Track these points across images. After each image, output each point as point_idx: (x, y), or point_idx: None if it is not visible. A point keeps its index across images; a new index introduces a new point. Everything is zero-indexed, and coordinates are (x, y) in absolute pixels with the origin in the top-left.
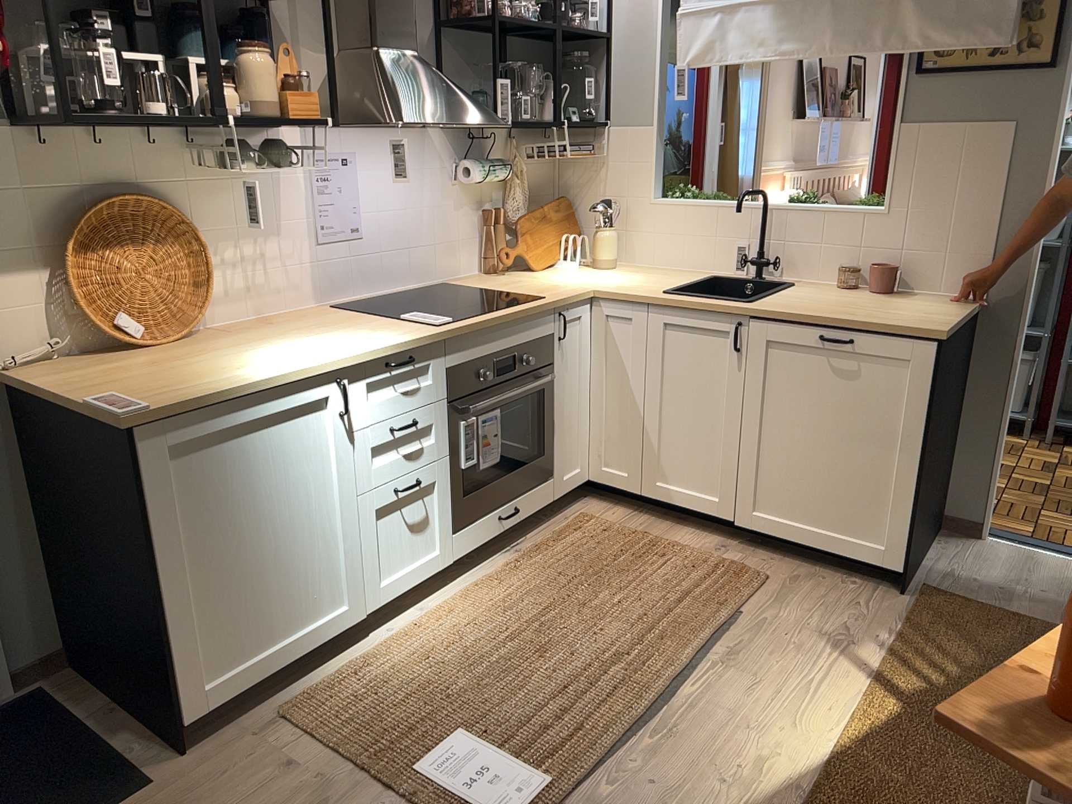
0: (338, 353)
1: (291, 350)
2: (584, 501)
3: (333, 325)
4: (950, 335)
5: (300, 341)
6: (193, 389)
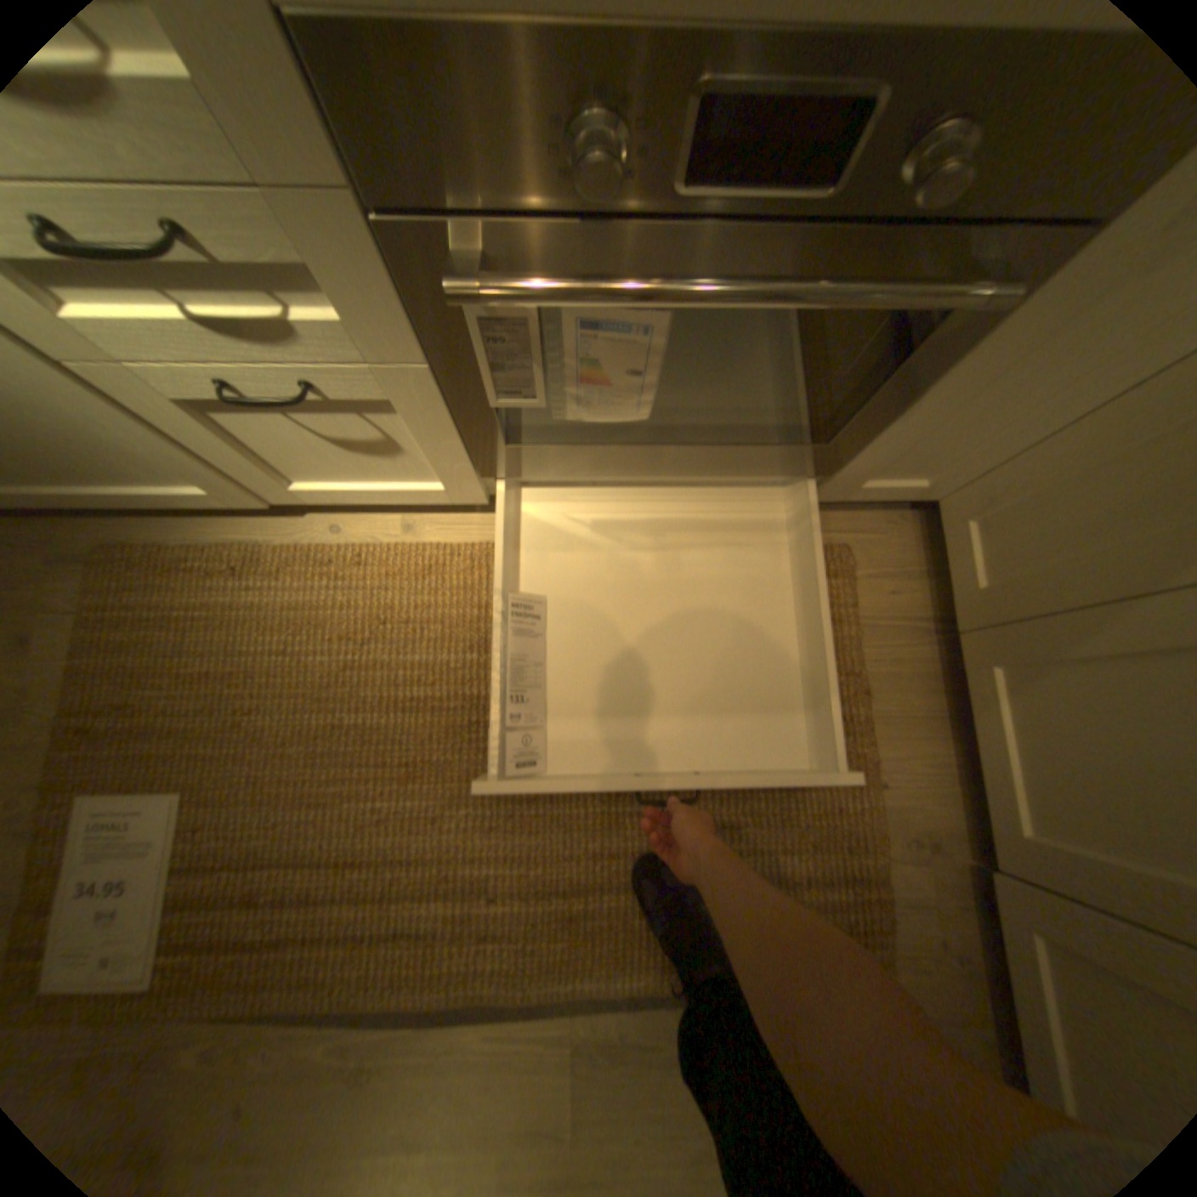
0: None
1: None
2: (896, 508)
3: None
4: None
5: None
6: None
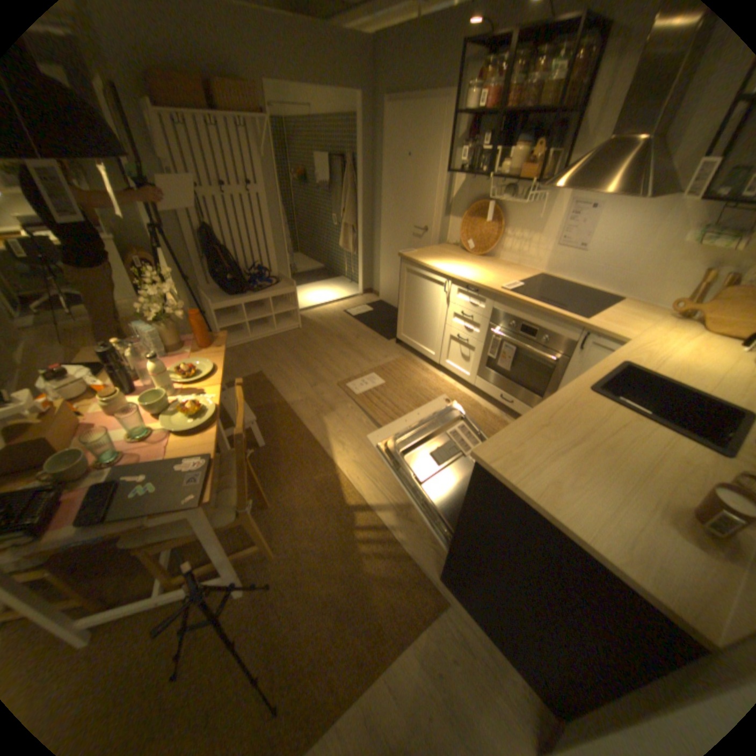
0: (456, 272)
1: (461, 267)
2: None
3: (503, 273)
4: (485, 470)
5: (476, 268)
6: (418, 257)
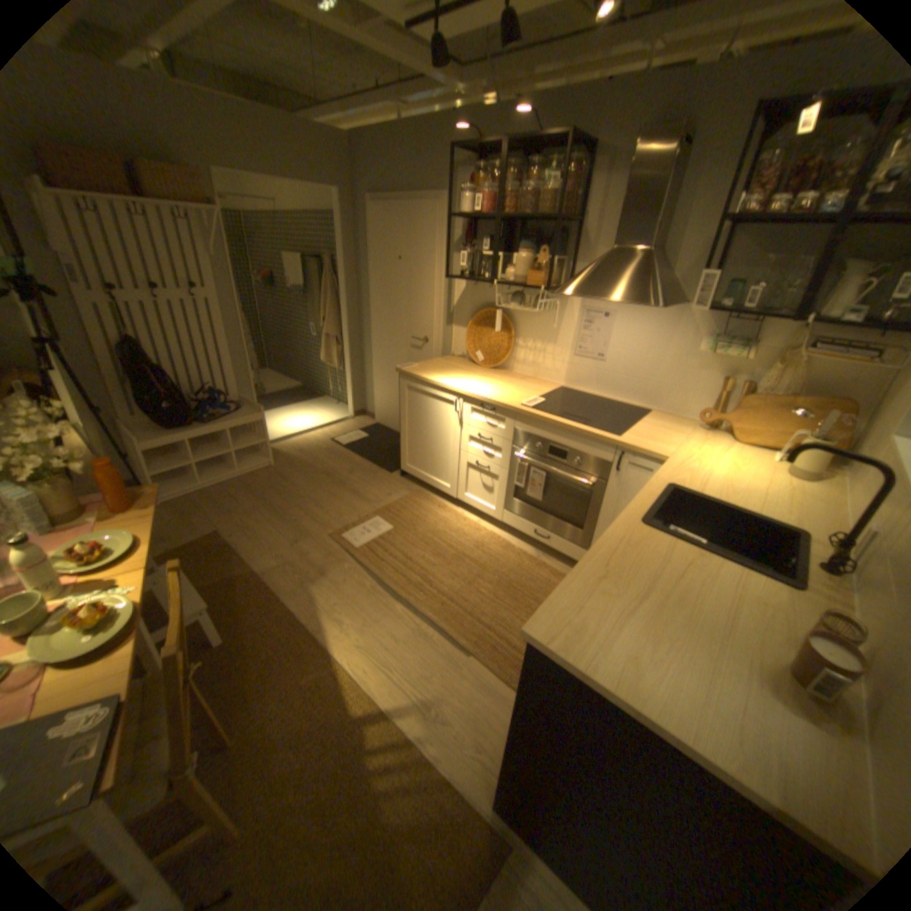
0: (467, 388)
1: (473, 382)
2: None
3: (520, 388)
4: (542, 654)
5: (489, 383)
6: (421, 373)
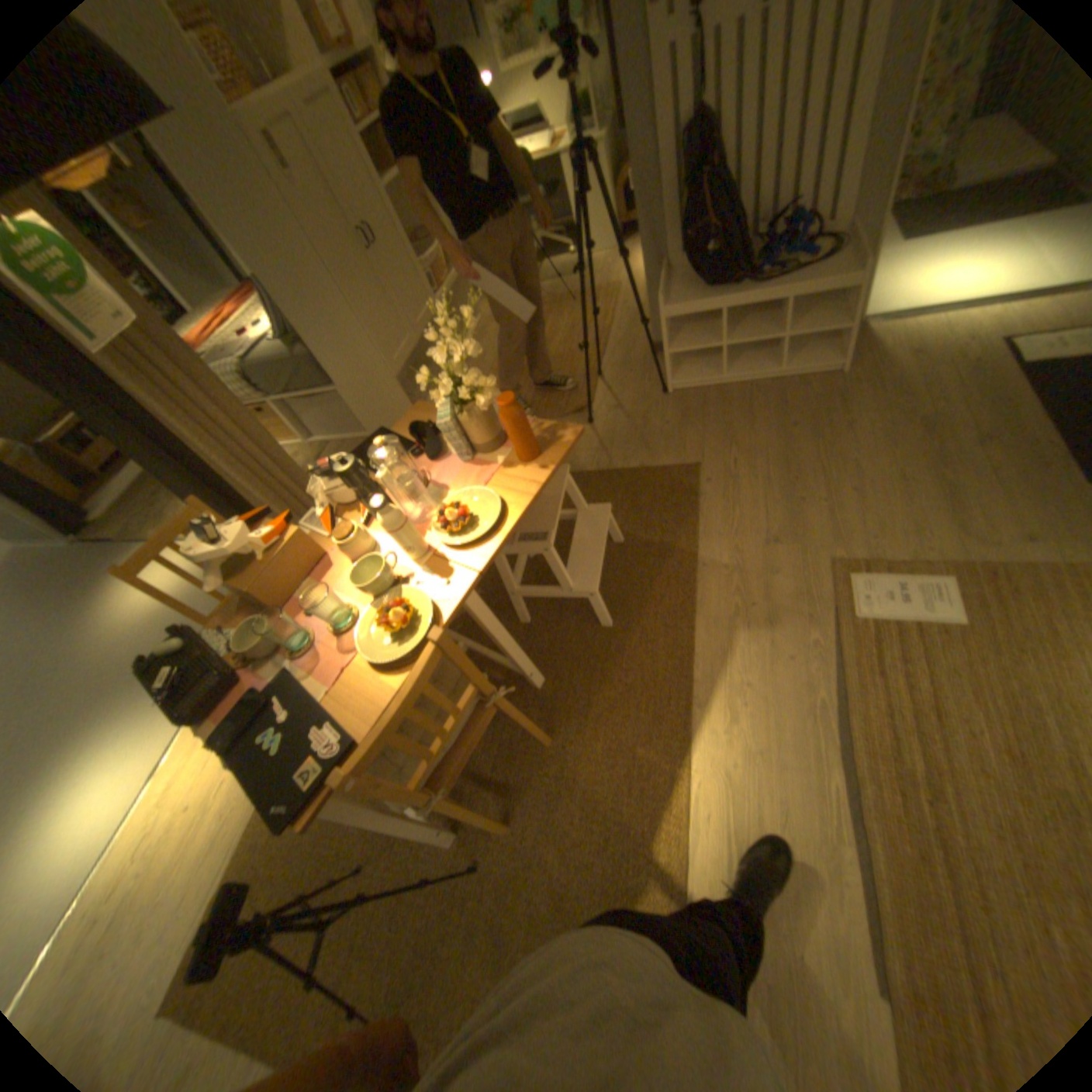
0: None
1: None
2: None
3: None
4: None
5: None
6: None
